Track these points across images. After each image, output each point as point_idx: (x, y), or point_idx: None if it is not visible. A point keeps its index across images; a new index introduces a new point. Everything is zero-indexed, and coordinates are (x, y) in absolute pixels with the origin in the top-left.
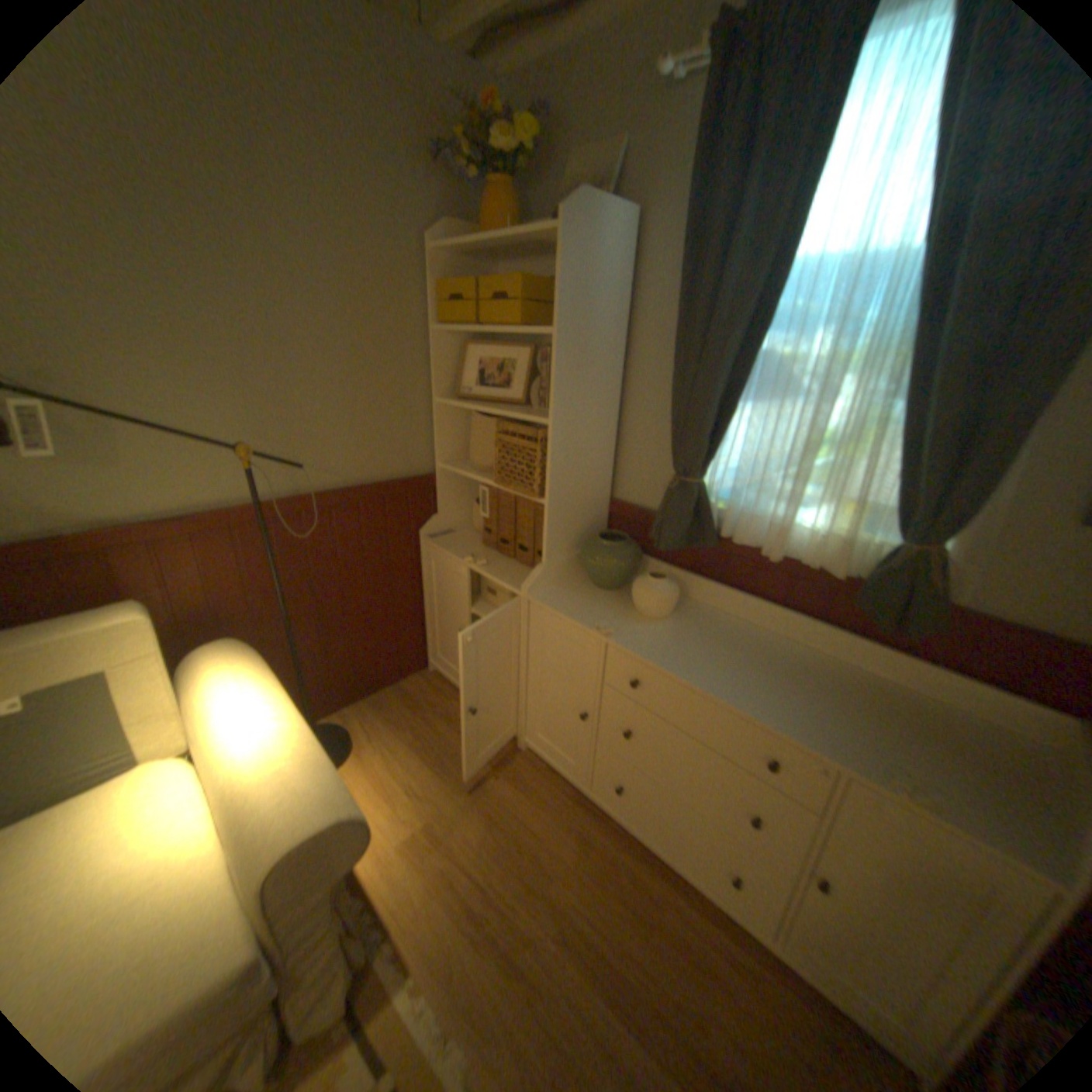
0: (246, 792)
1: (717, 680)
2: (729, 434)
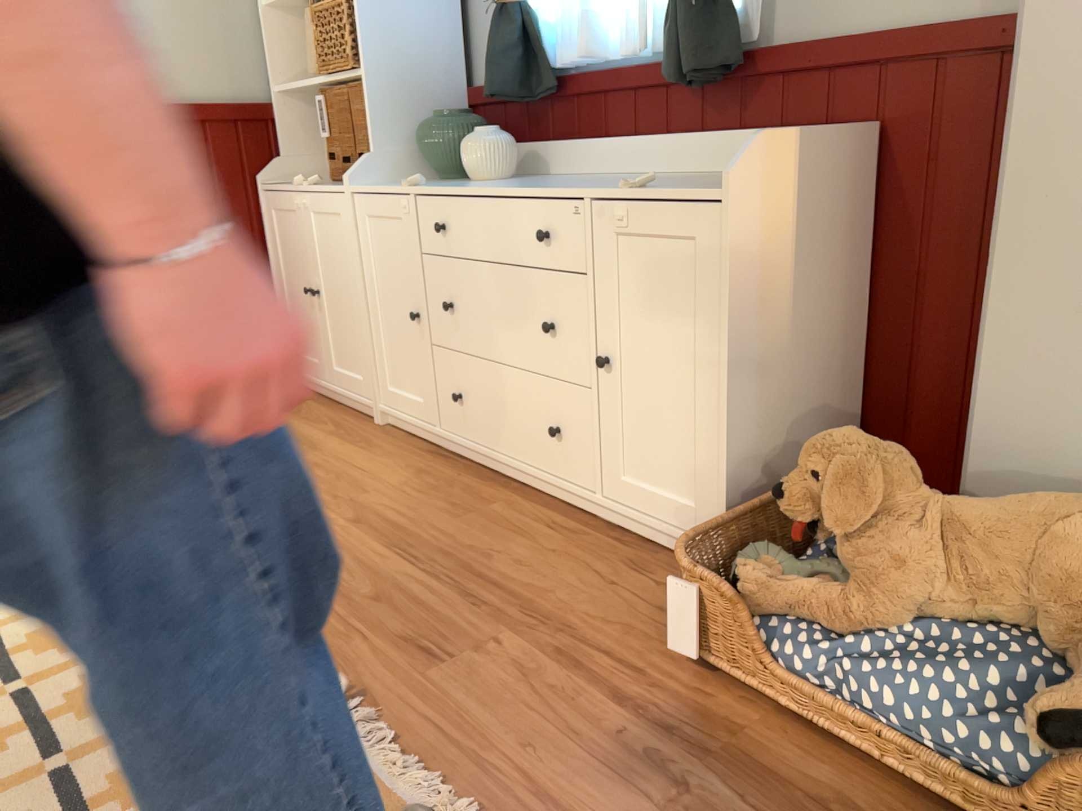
0: None
1: (508, 186)
2: None
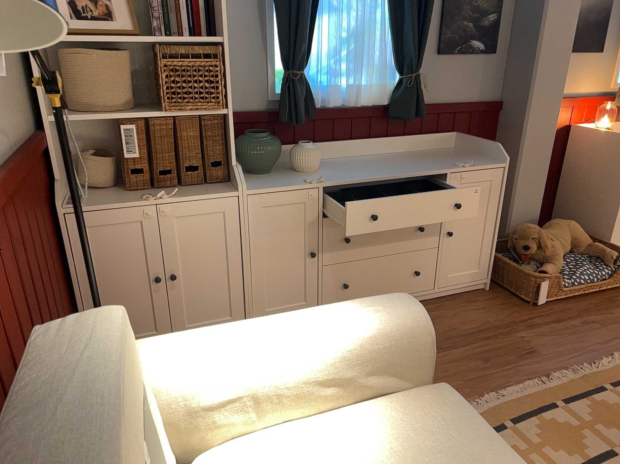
0: (356, 331)
1: (381, 172)
2: (313, 38)
